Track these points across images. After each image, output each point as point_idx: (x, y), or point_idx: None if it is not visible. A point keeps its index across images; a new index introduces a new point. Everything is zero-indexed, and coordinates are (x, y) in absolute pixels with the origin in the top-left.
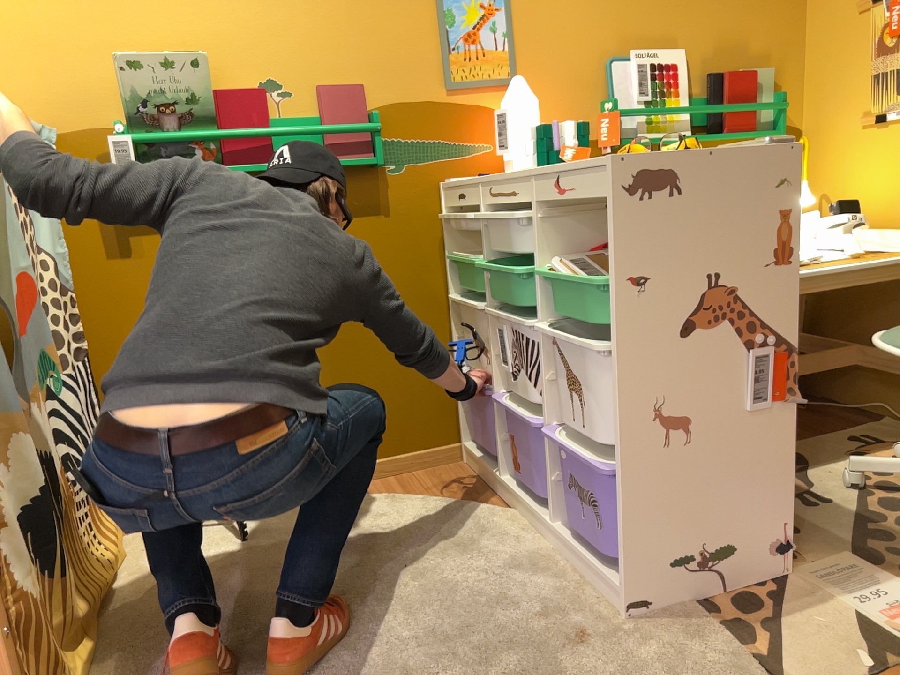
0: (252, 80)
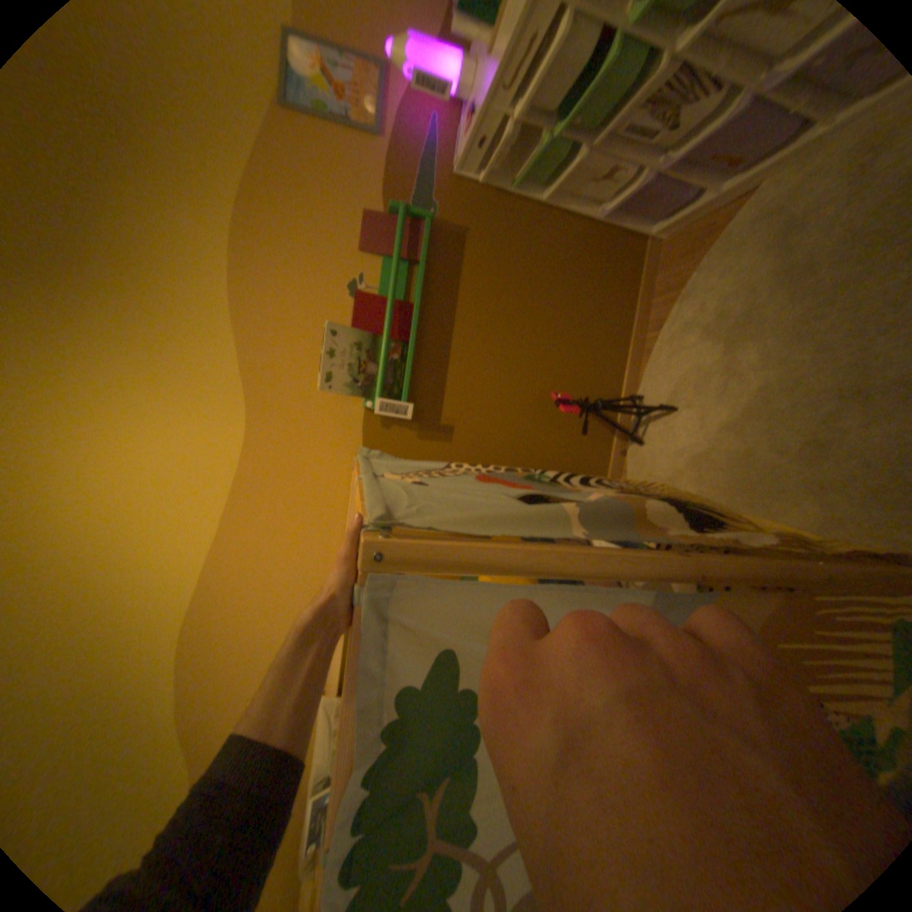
0: (346, 300)
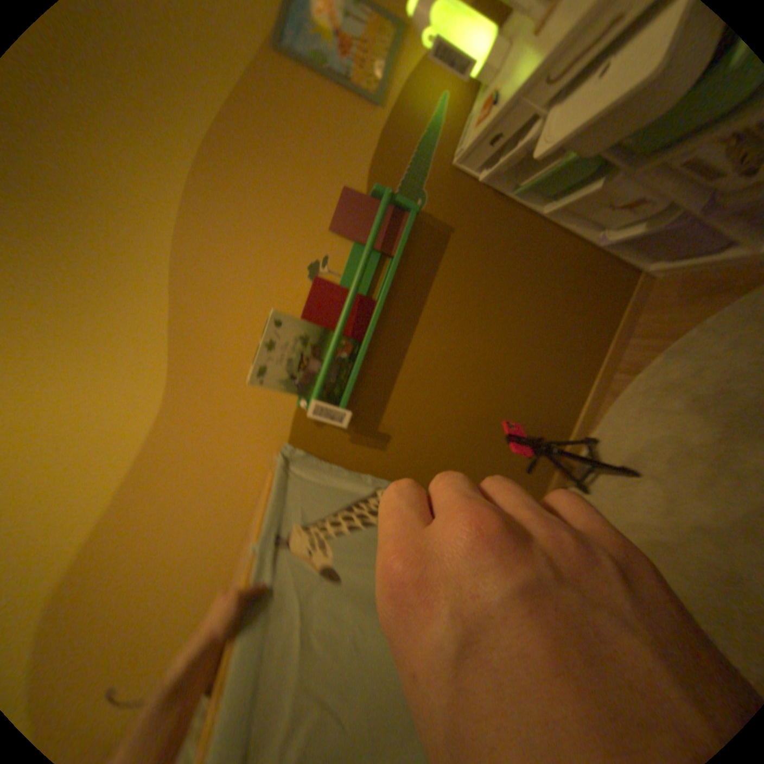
0: (302, 284)
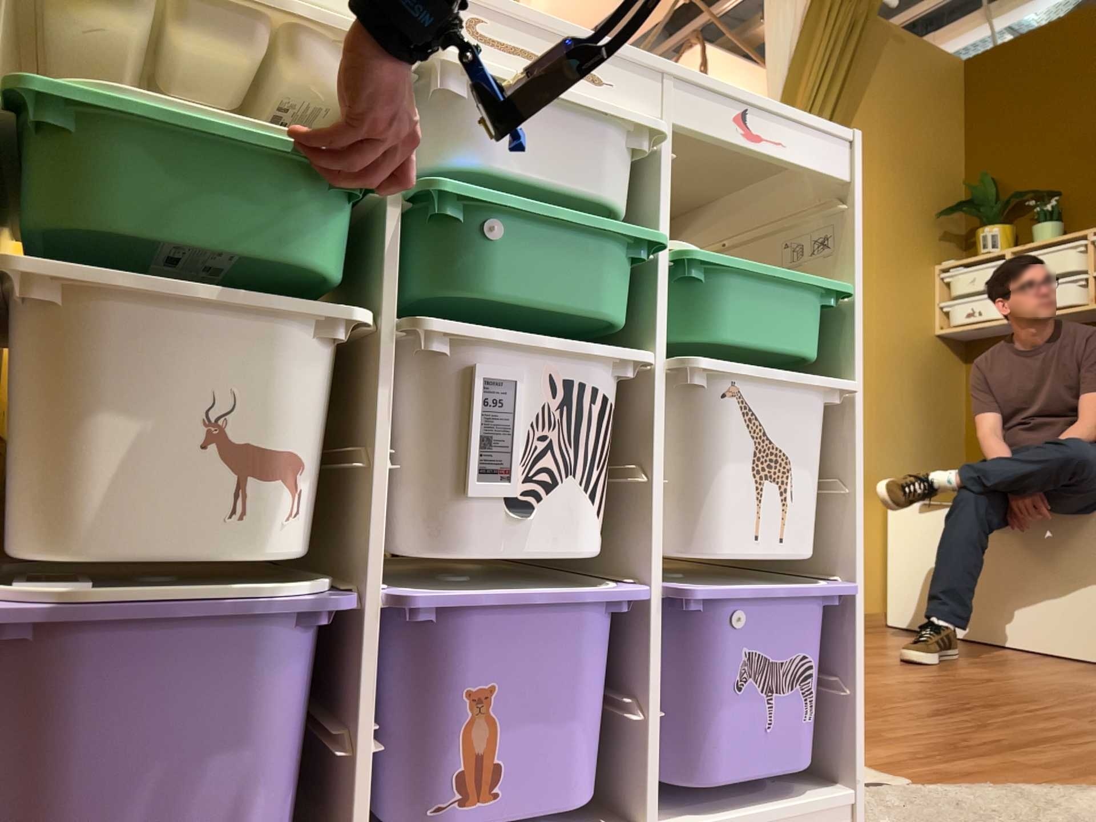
0: None
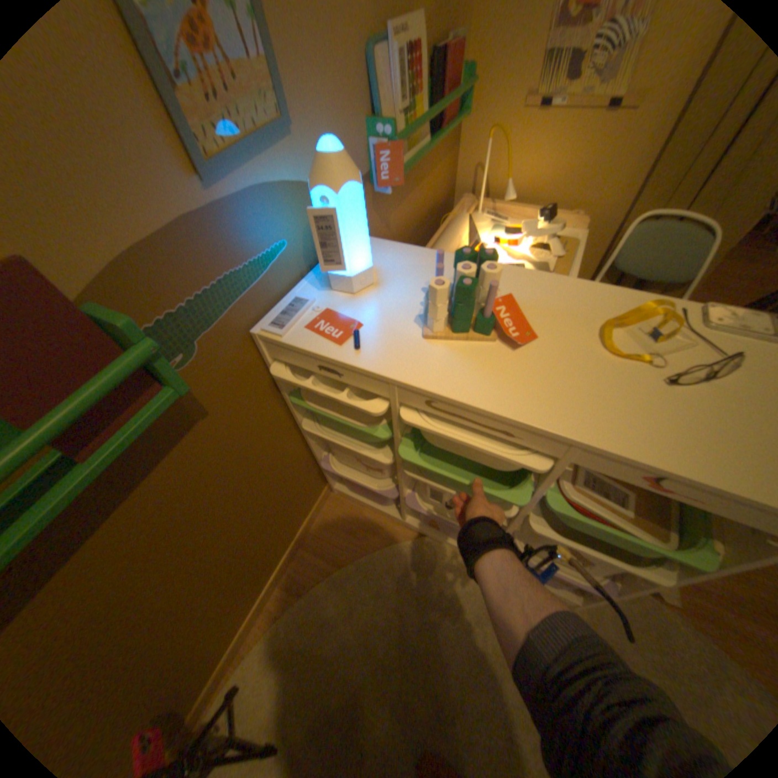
0: None
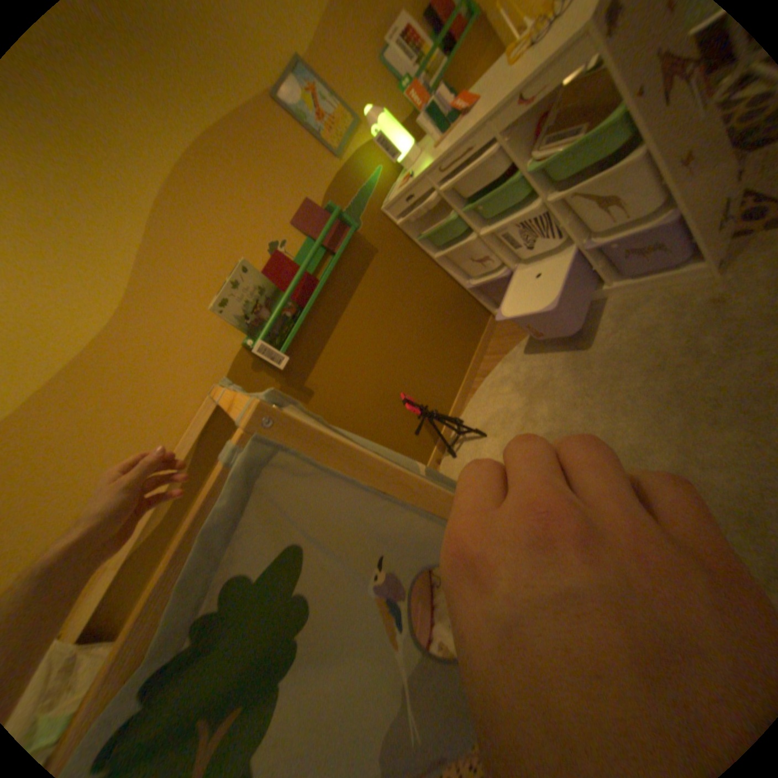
0: (263, 254)
